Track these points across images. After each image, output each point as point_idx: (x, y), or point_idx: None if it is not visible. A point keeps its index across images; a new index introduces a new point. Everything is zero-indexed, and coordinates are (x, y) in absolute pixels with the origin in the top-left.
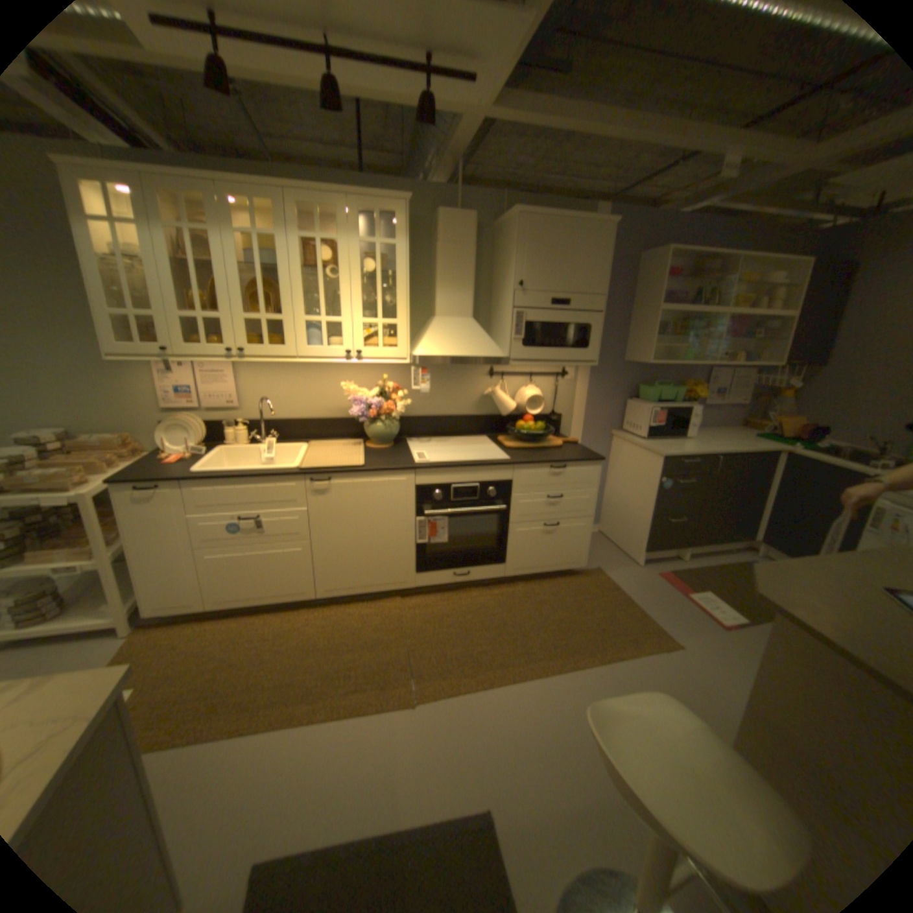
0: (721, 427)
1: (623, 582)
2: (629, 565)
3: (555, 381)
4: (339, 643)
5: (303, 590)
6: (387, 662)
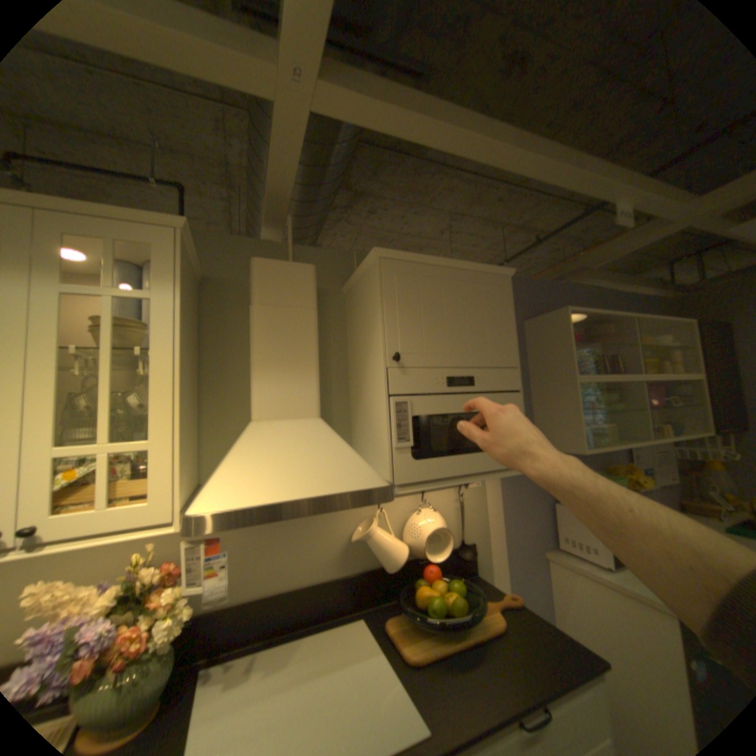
0: None
1: None
2: None
3: (456, 494)
4: None
5: None
6: None
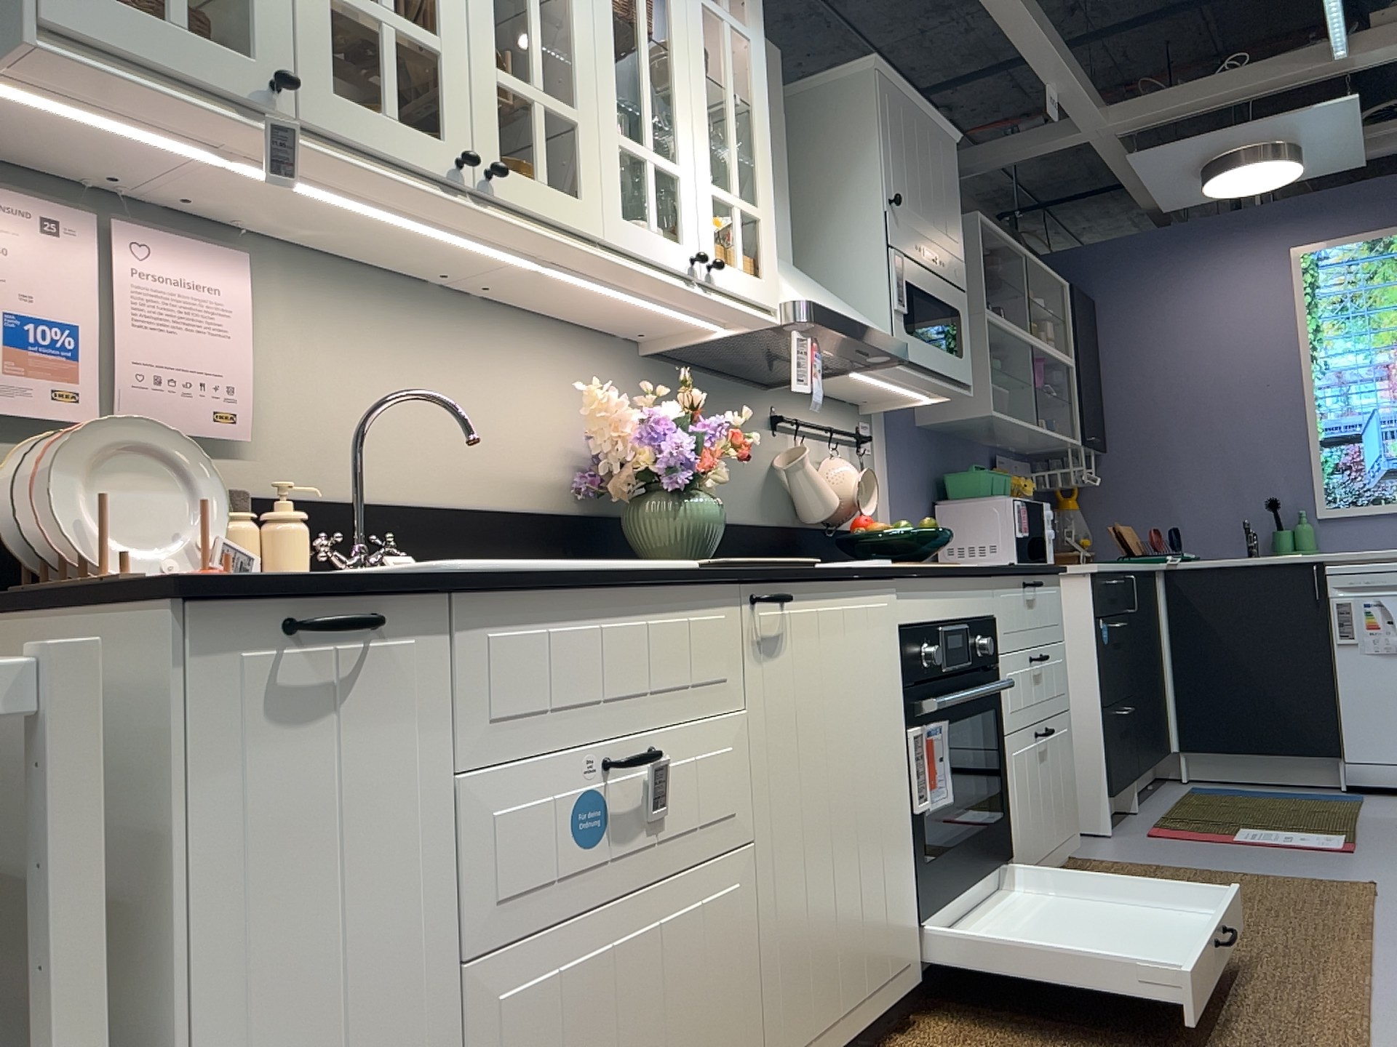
0: None
1: (1135, 857)
2: (1090, 840)
3: (857, 454)
4: None
5: None
6: None
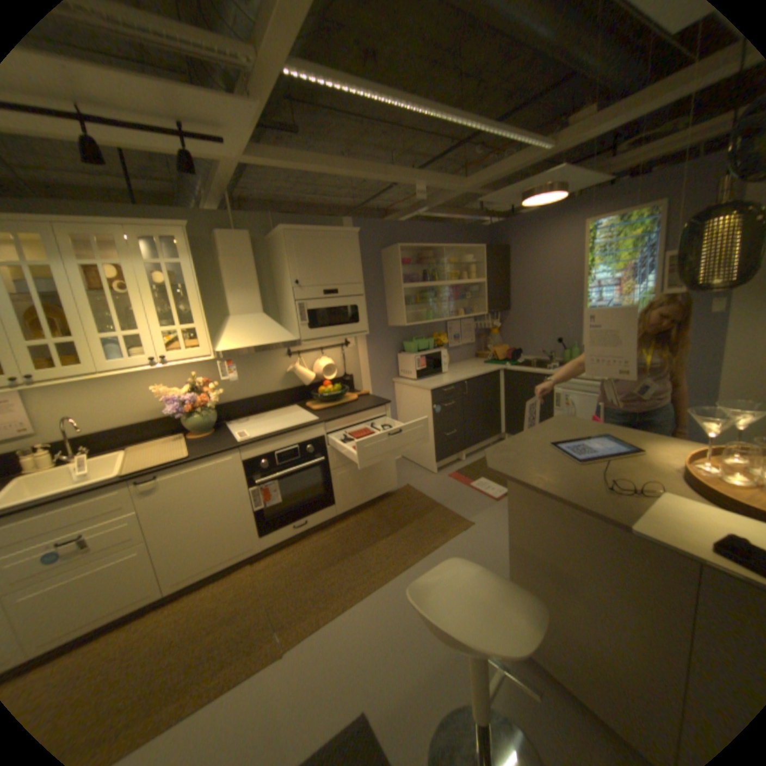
0: (462, 361)
1: (425, 489)
2: (427, 476)
3: (341, 350)
4: (196, 629)
5: (146, 593)
6: (247, 627)
